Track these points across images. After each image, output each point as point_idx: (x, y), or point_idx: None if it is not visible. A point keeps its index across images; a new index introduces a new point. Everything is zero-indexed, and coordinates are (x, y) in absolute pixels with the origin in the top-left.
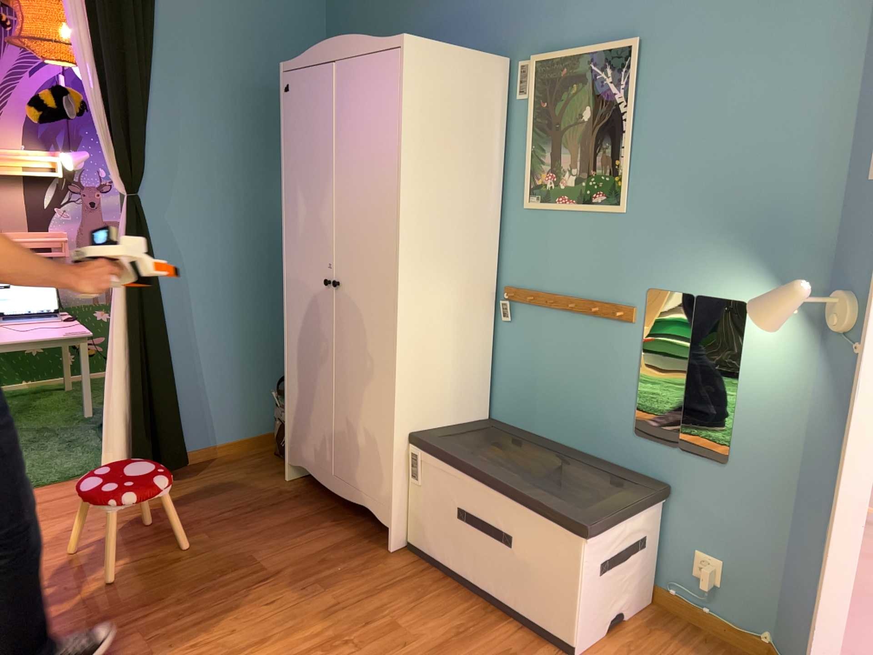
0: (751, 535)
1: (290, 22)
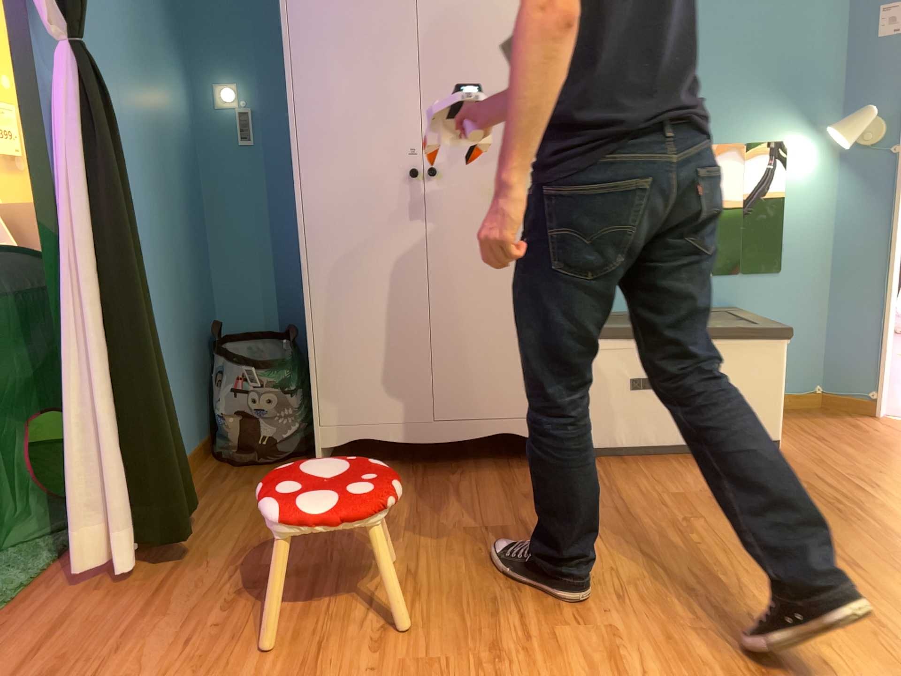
0: (802, 320)
1: None
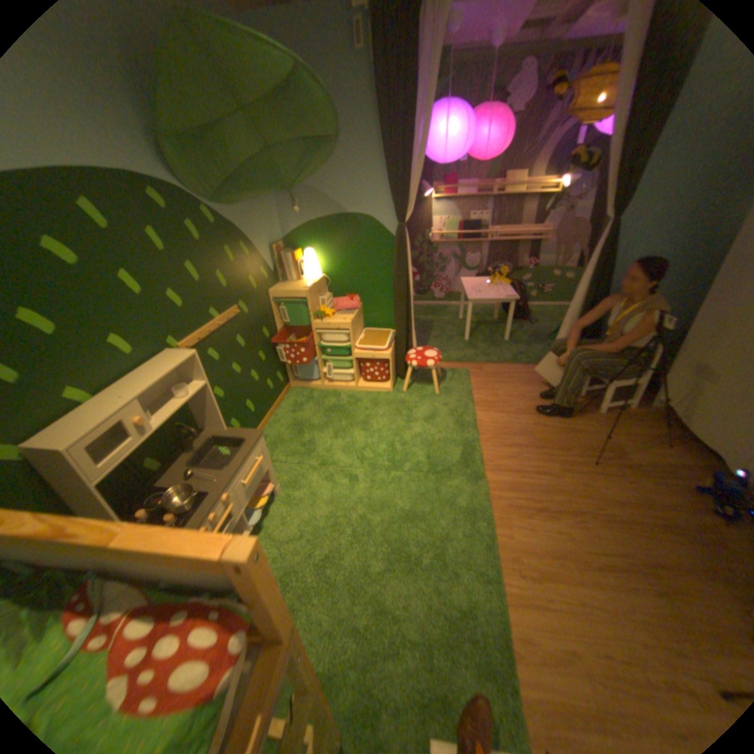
0: None
1: None
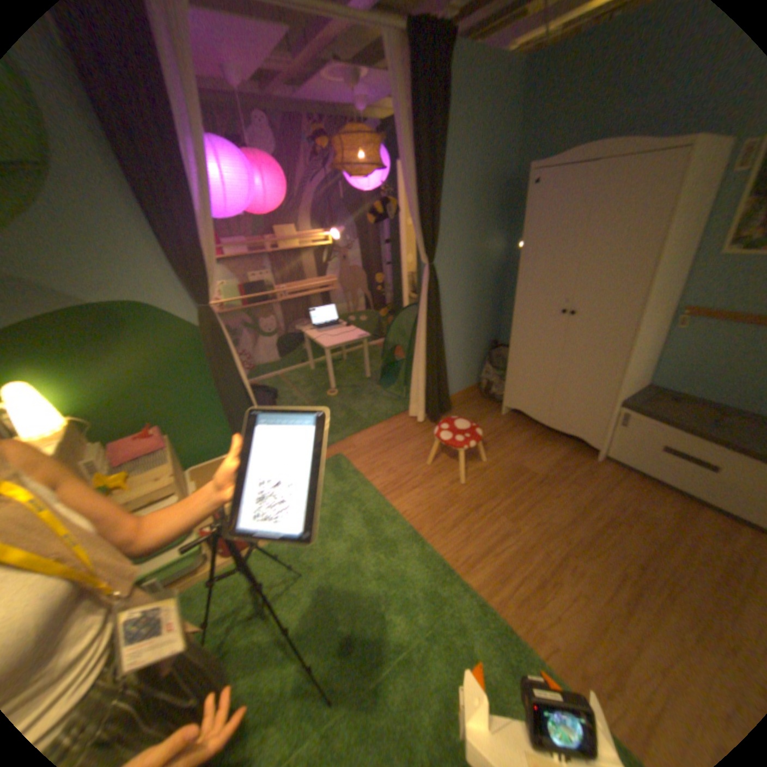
0: None
1: (503, 125)
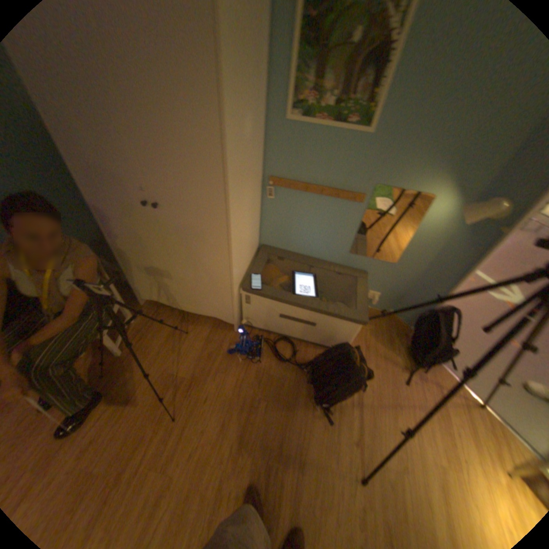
0: (397, 285)
1: None
